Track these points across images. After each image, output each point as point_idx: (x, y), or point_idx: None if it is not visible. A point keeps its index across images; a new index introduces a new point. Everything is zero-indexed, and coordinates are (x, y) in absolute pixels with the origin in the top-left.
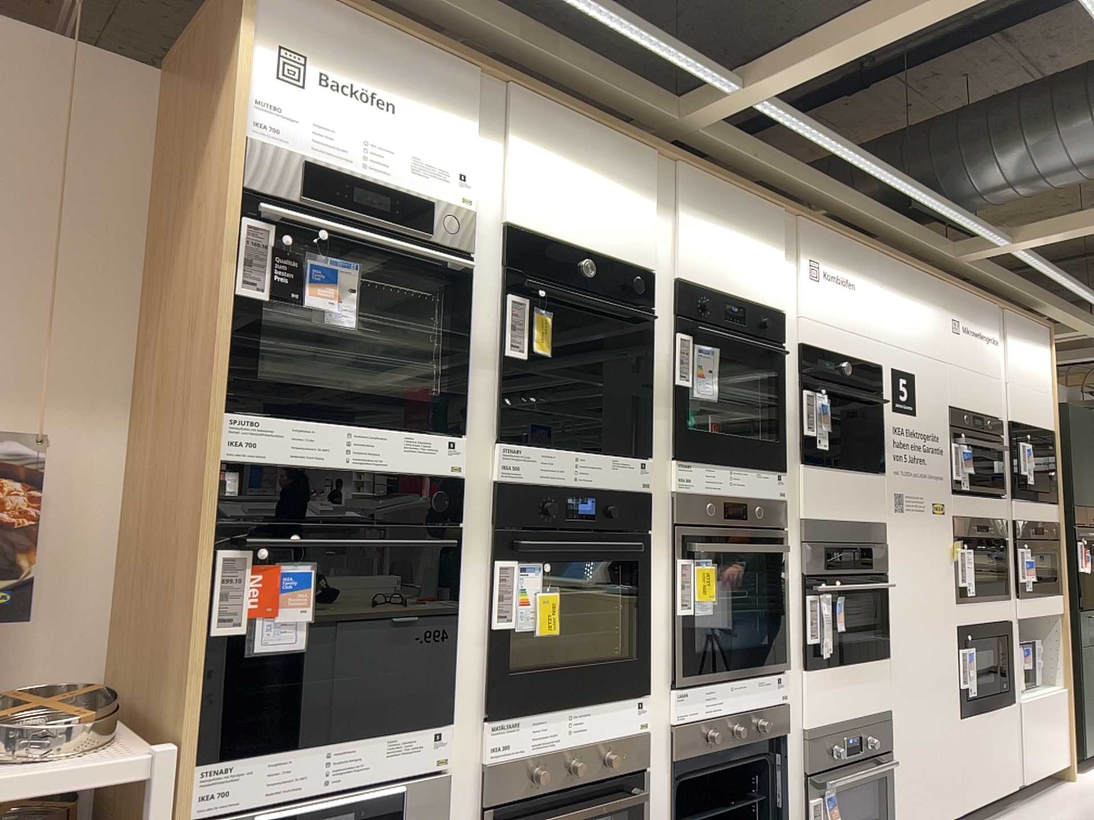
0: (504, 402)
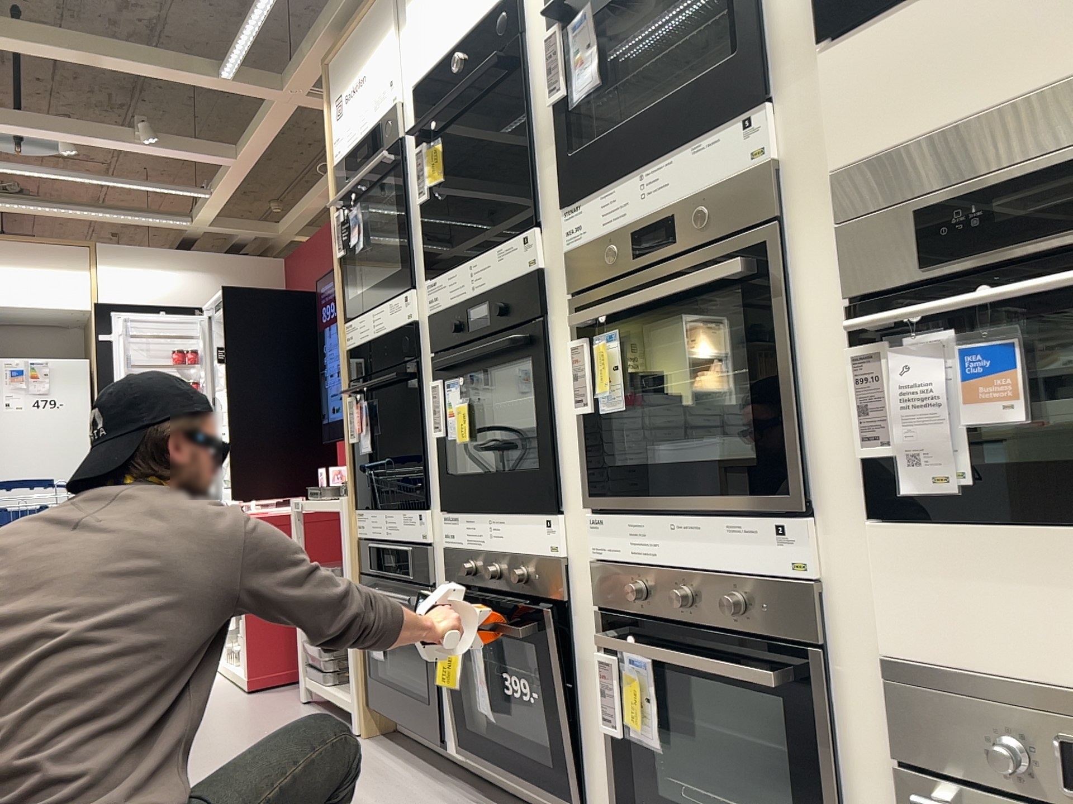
0: (428, 244)
